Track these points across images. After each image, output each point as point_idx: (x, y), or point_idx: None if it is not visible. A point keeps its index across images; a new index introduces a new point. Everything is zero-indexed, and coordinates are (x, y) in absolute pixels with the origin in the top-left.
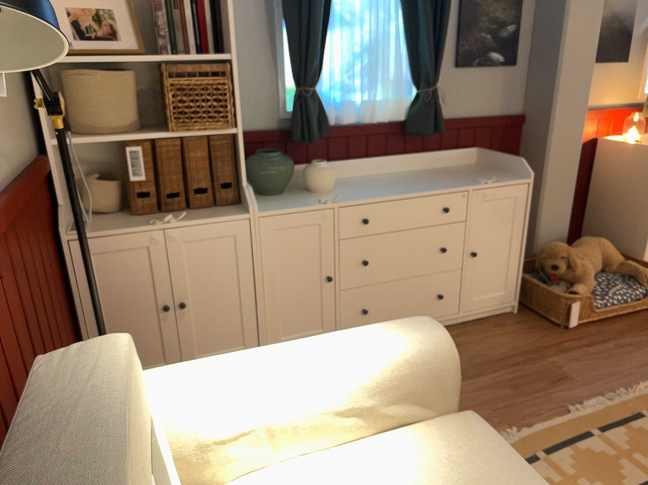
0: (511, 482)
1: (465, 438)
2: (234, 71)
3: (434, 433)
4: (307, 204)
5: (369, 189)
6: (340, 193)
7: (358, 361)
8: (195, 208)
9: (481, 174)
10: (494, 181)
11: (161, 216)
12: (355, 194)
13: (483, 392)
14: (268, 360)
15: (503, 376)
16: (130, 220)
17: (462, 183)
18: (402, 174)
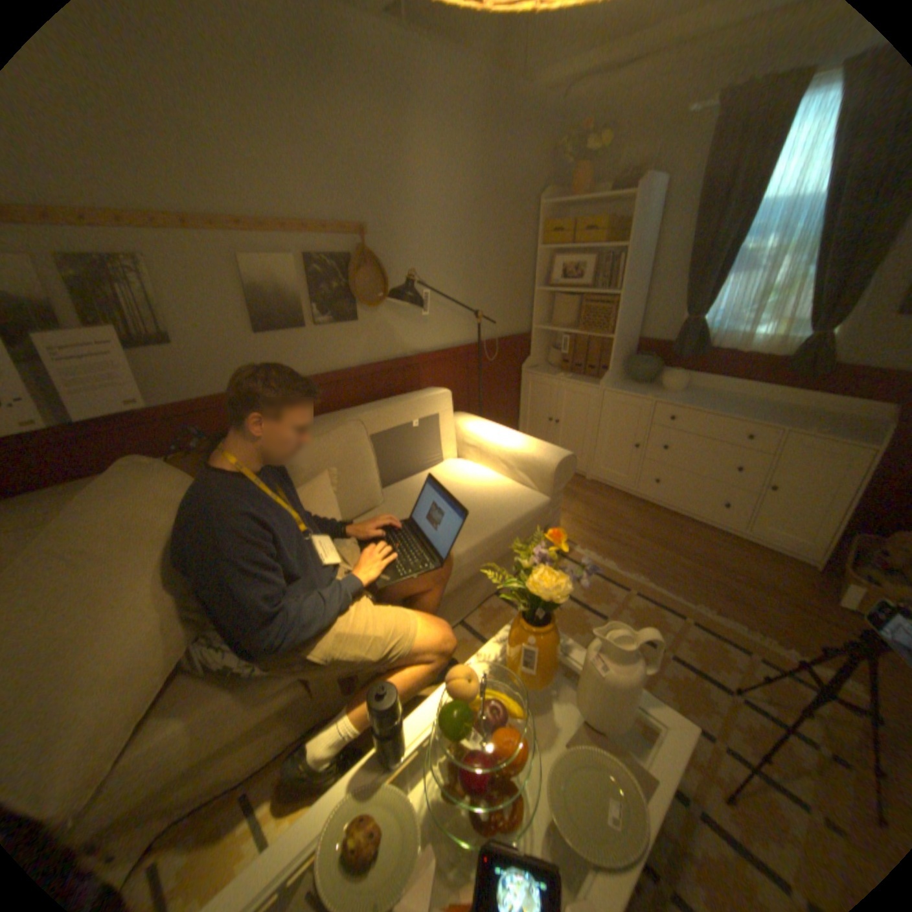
0: (511, 508)
1: (529, 497)
2: (624, 302)
3: (527, 491)
4: (640, 393)
5: (704, 400)
6: (678, 396)
7: (520, 447)
8: (587, 376)
9: (845, 427)
10: (829, 433)
11: (569, 375)
12: (684, 399)
13: (673, 562)
14: (500, 431)
15: (705, 571)
16: (555, 372)
17: (793, 423)
18: (769, 403)
